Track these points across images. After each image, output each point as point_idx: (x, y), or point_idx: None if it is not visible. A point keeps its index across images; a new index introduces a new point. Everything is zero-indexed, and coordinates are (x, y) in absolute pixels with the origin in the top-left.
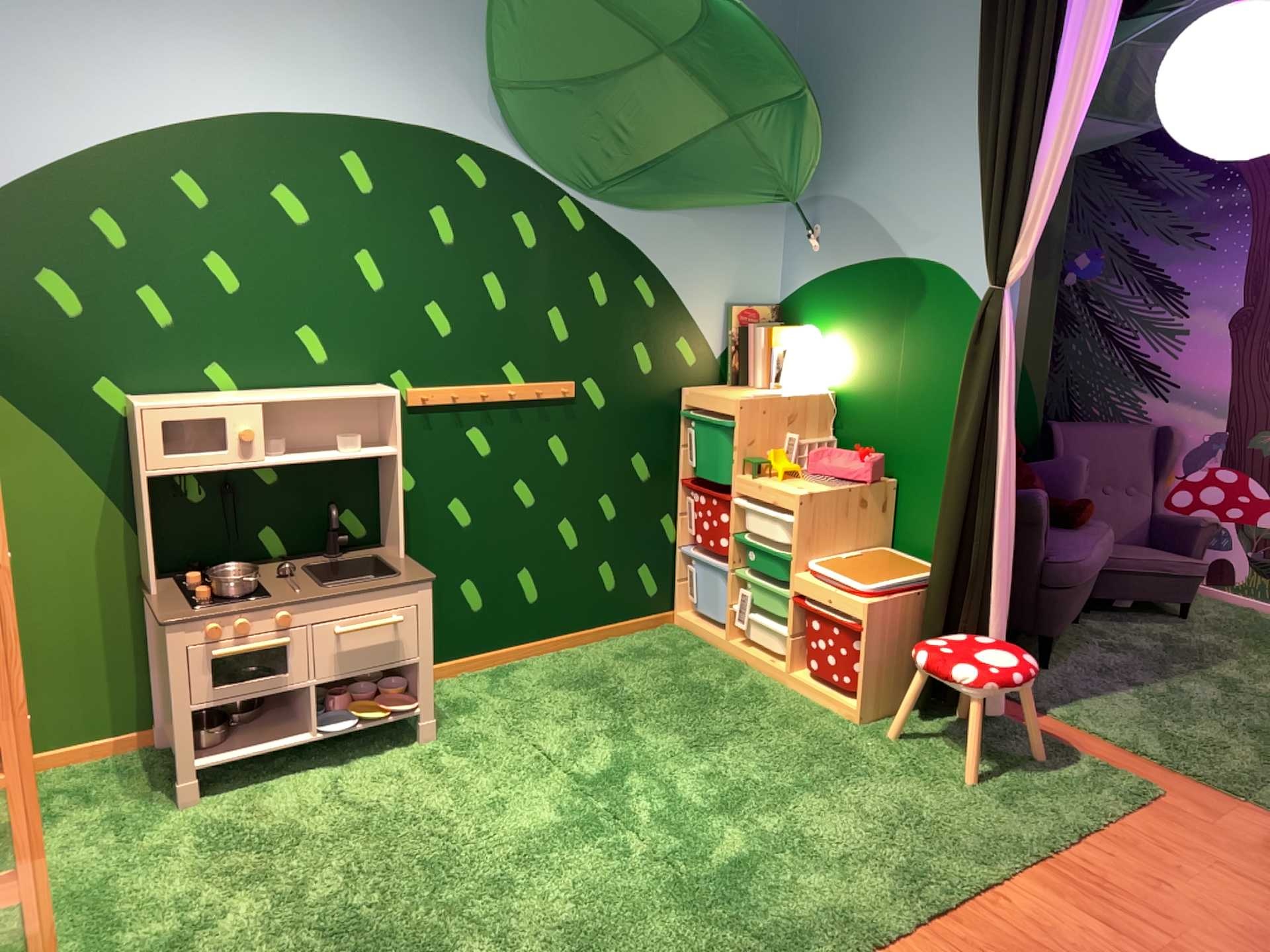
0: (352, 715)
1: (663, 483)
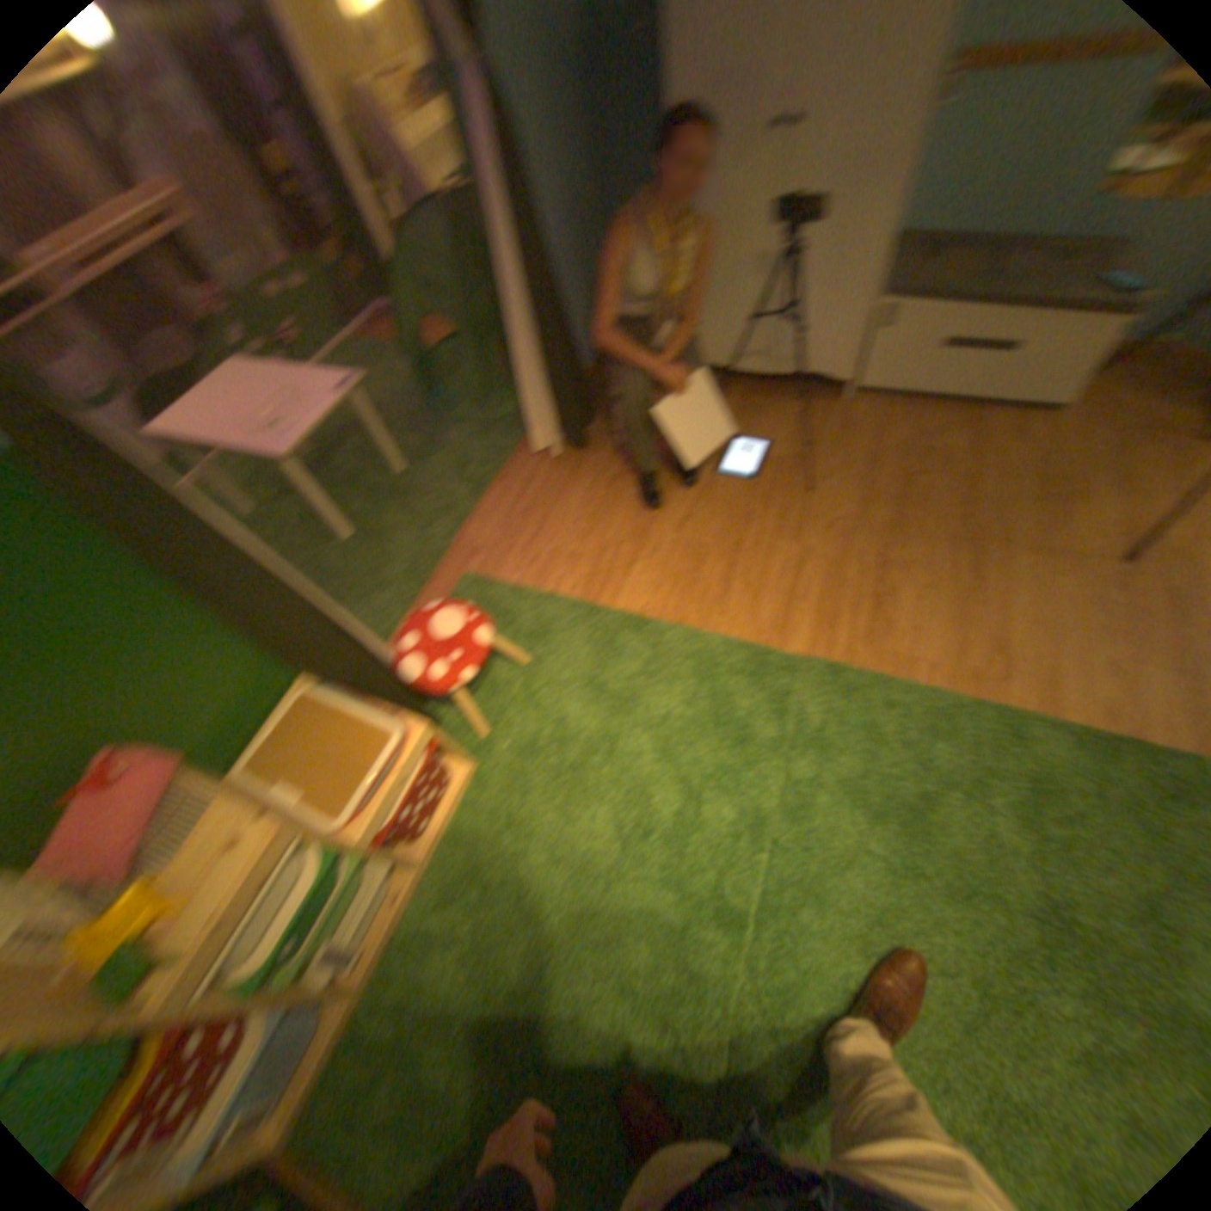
0: None
1: None
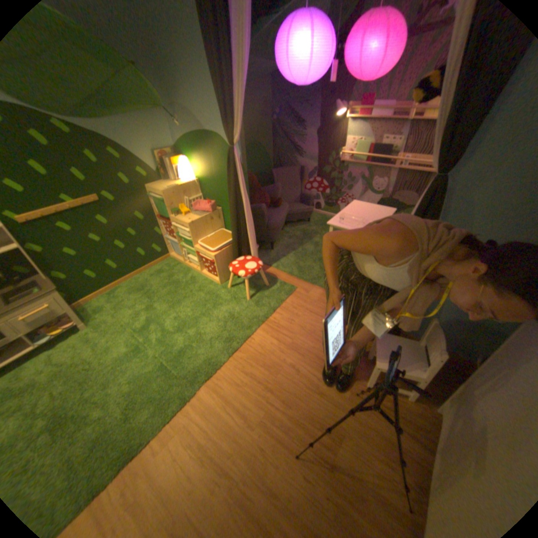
0: (48, 334)
1: (150, 219)
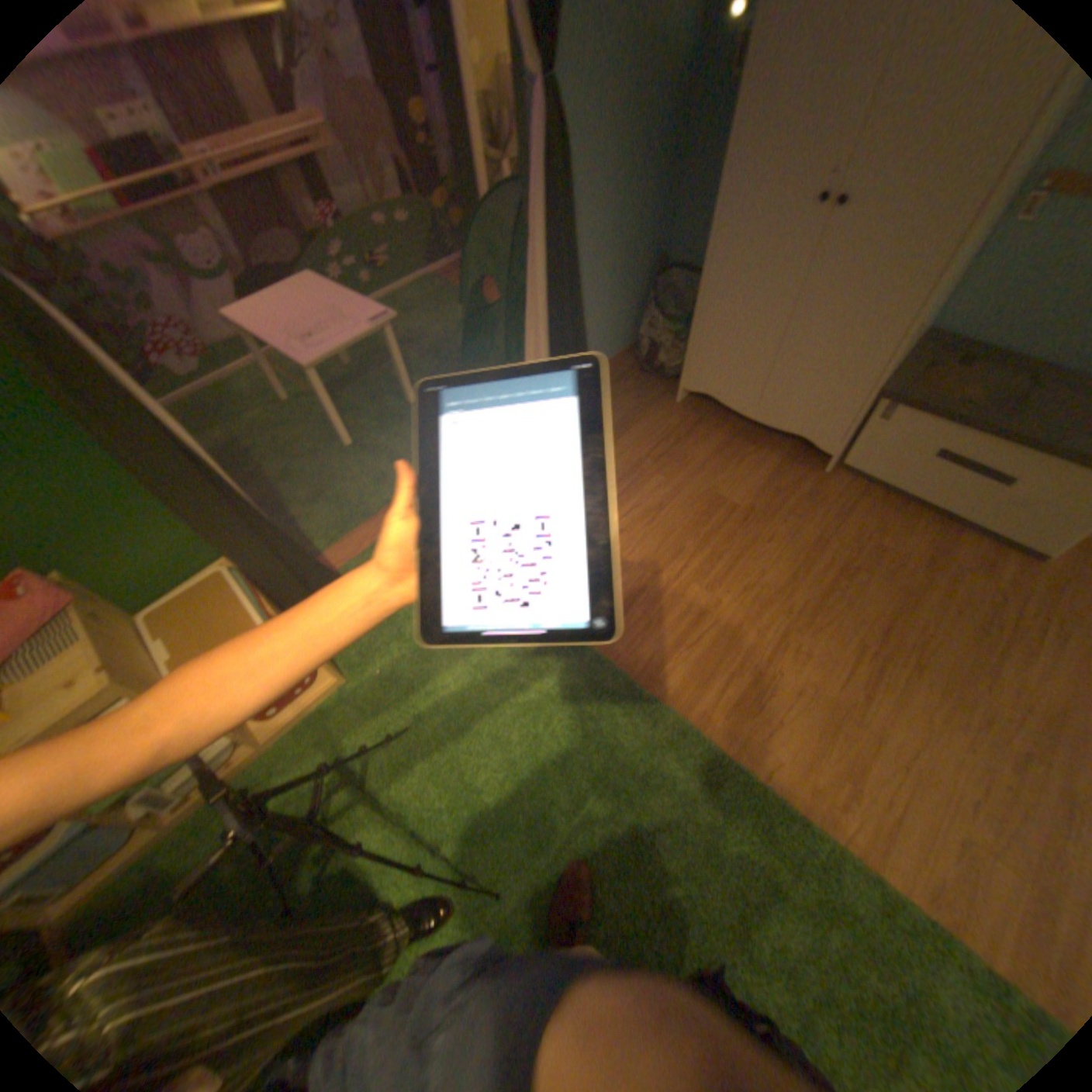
0: None
1: None
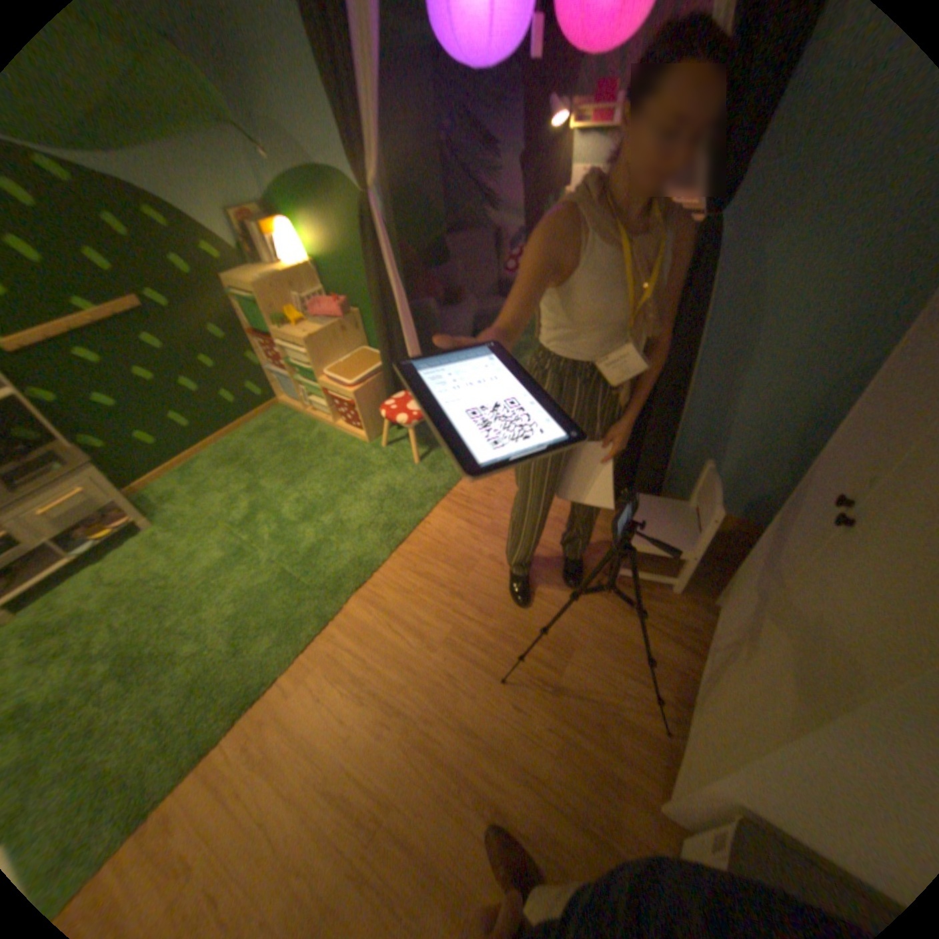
0: (88, 539)
1: (234, 337)
